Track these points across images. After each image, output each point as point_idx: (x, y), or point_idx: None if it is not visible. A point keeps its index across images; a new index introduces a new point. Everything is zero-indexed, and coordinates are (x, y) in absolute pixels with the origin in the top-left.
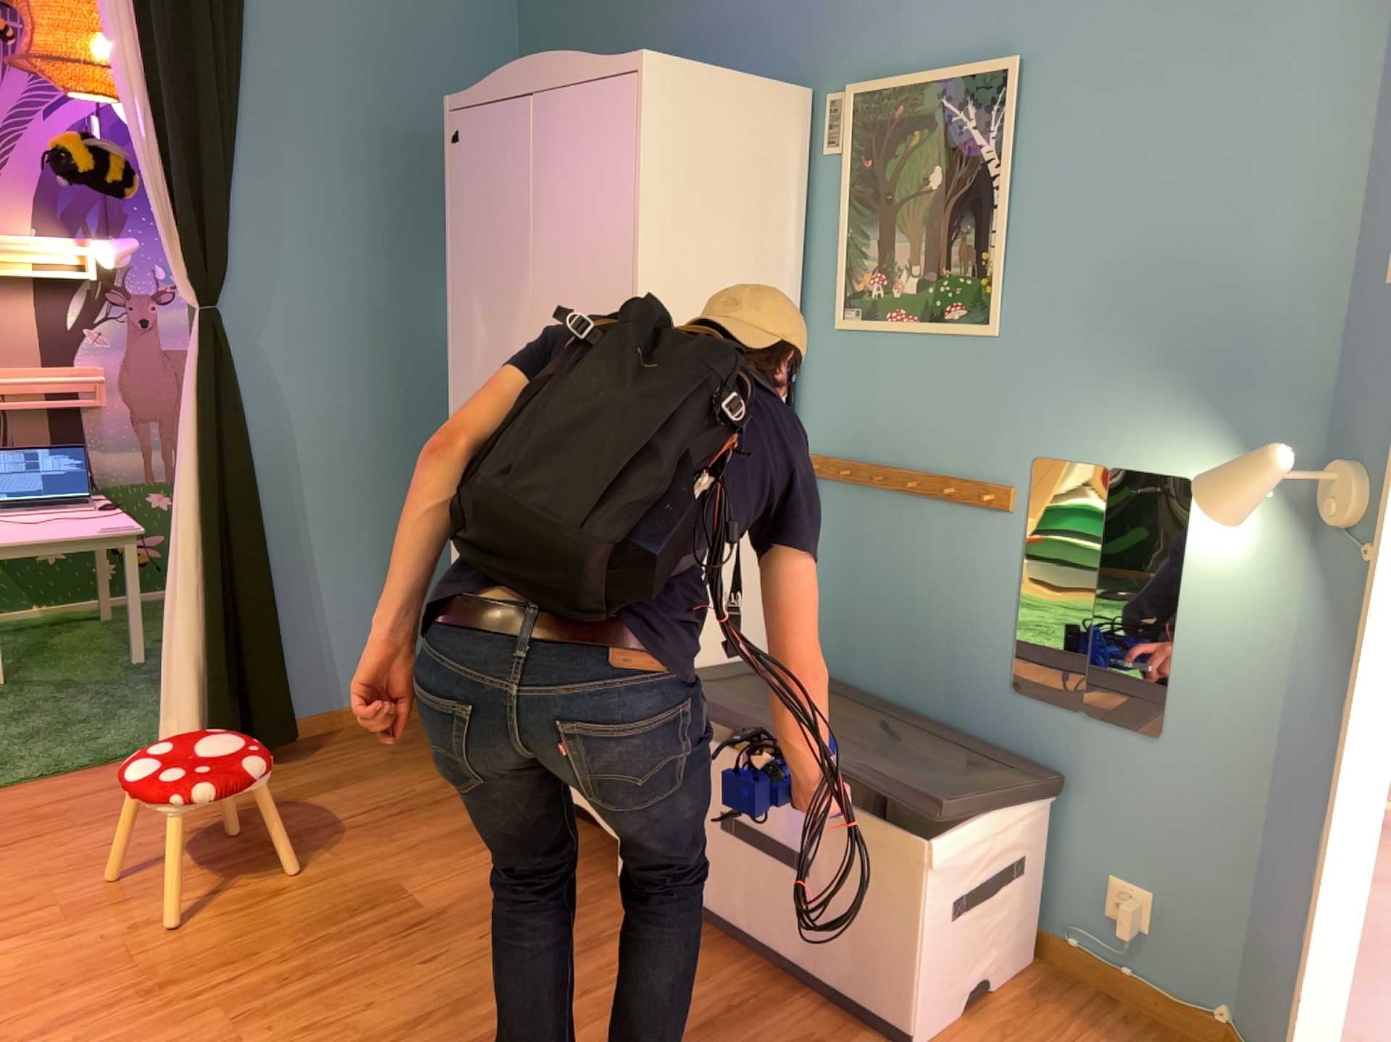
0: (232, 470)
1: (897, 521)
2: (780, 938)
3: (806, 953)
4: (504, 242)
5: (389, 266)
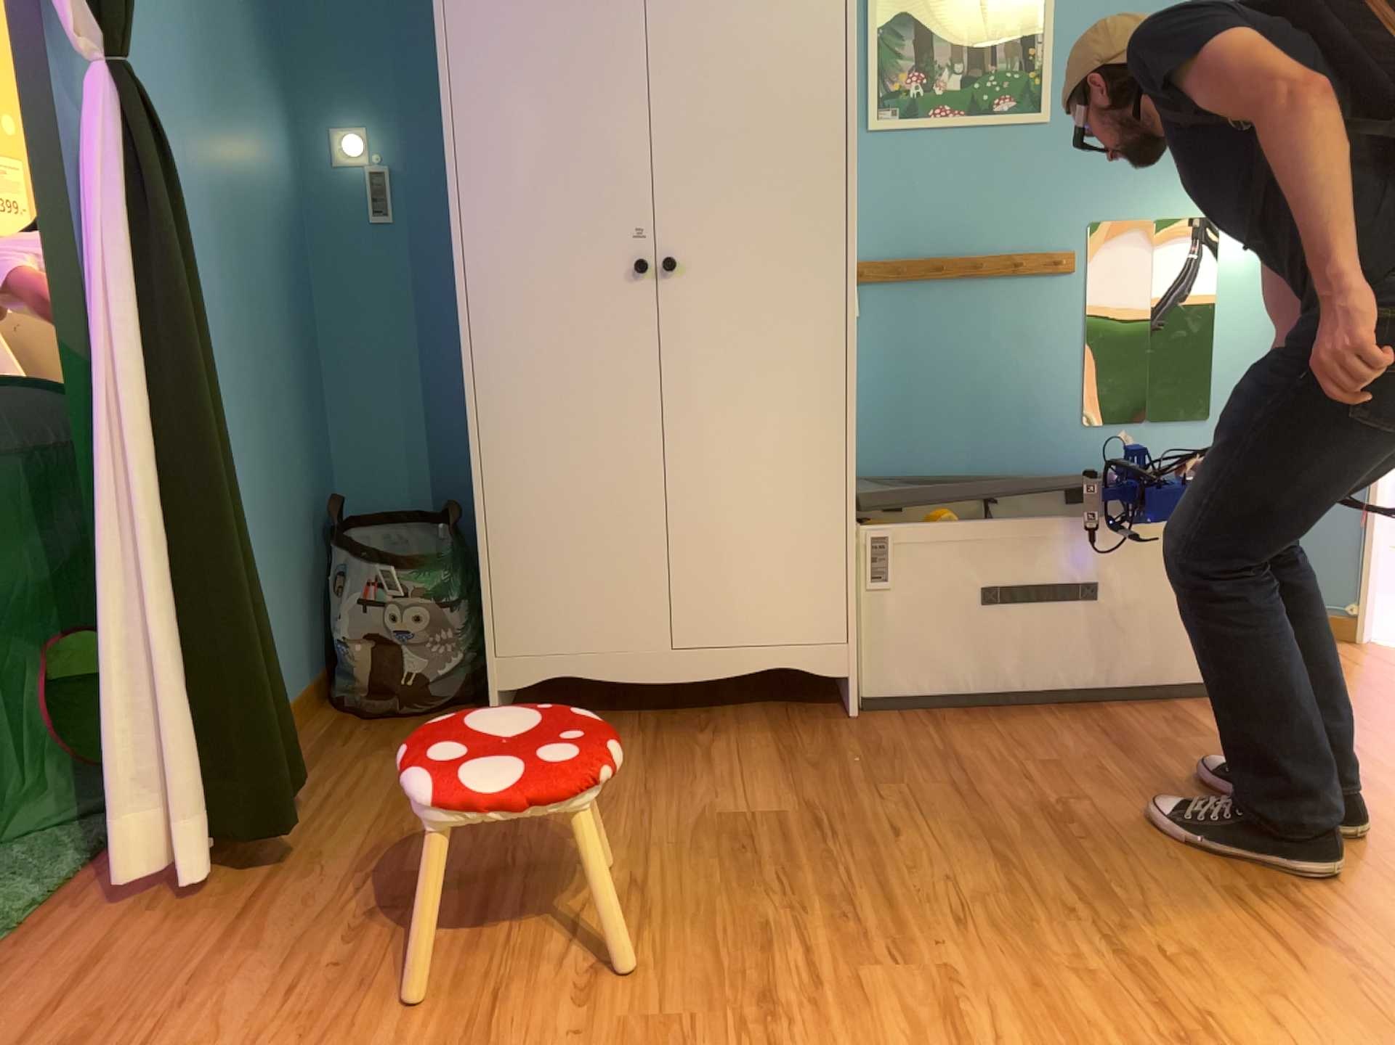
0: (198, 352)
1: (954, 308)
2: (1055, 676)
3: (1088, 675)
4: (581, 7)
5: (208, 61)
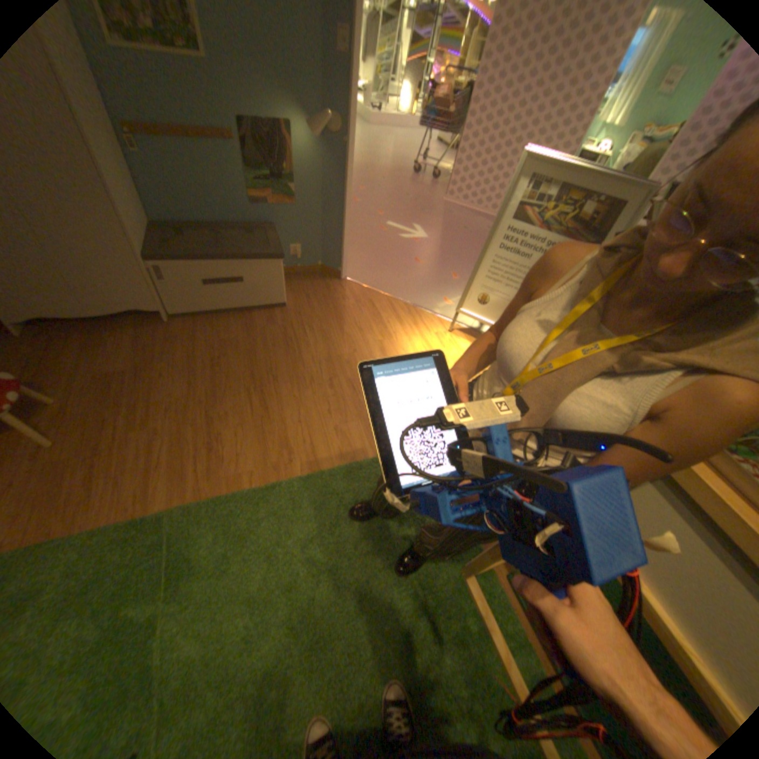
0: None
1: (183, 150)
2: (236, 303)
3: (247, 302)
4: None
5: None
